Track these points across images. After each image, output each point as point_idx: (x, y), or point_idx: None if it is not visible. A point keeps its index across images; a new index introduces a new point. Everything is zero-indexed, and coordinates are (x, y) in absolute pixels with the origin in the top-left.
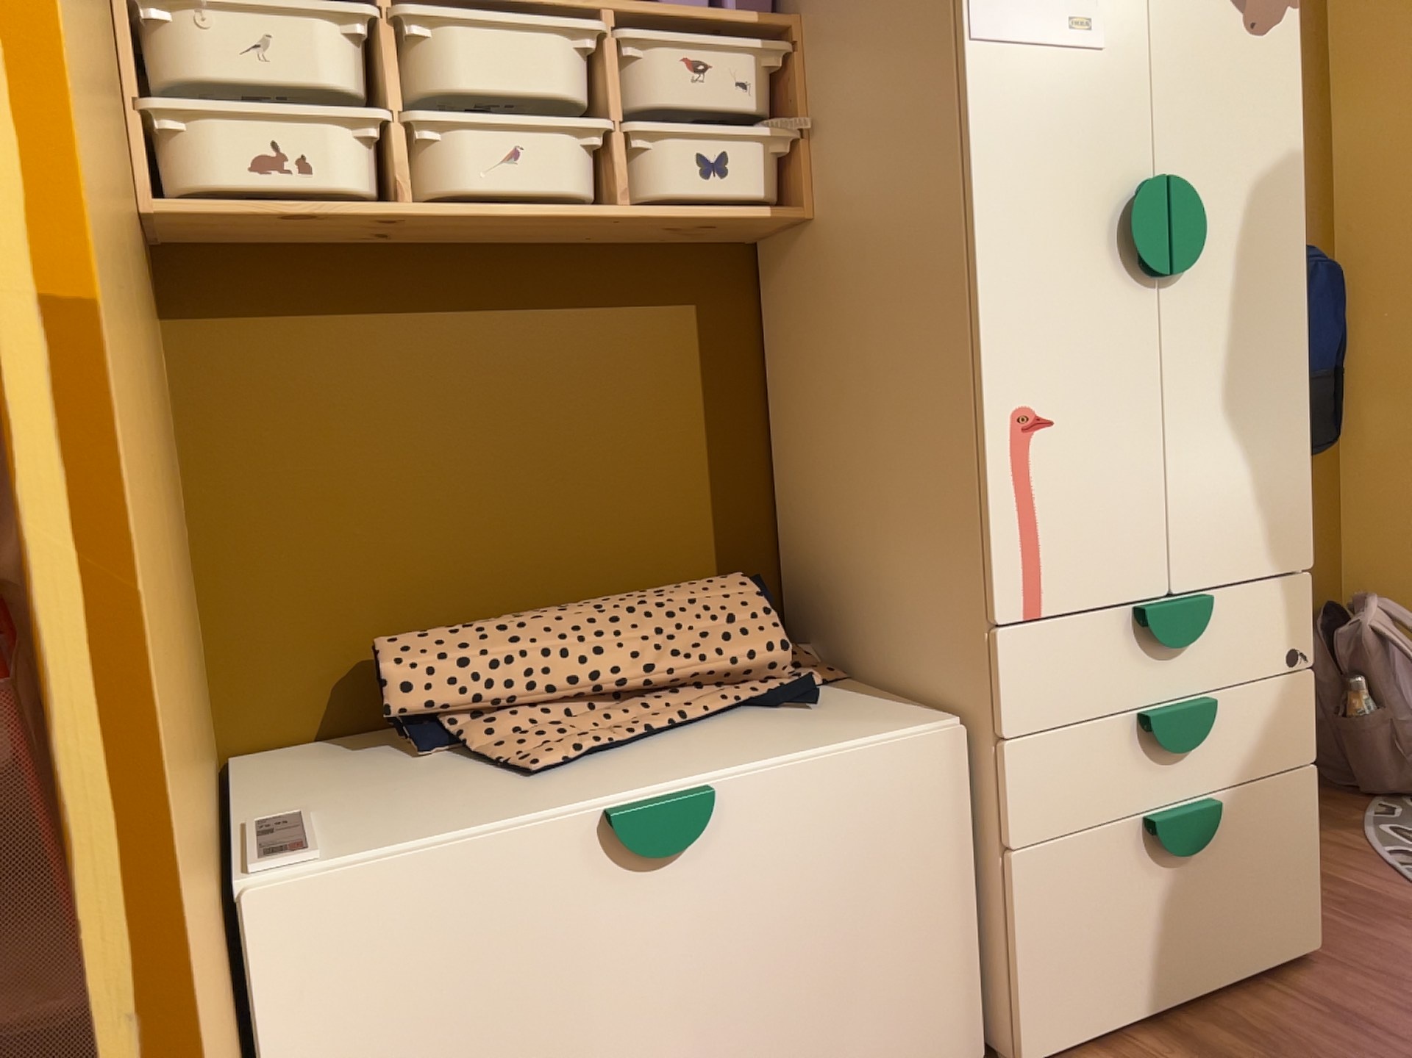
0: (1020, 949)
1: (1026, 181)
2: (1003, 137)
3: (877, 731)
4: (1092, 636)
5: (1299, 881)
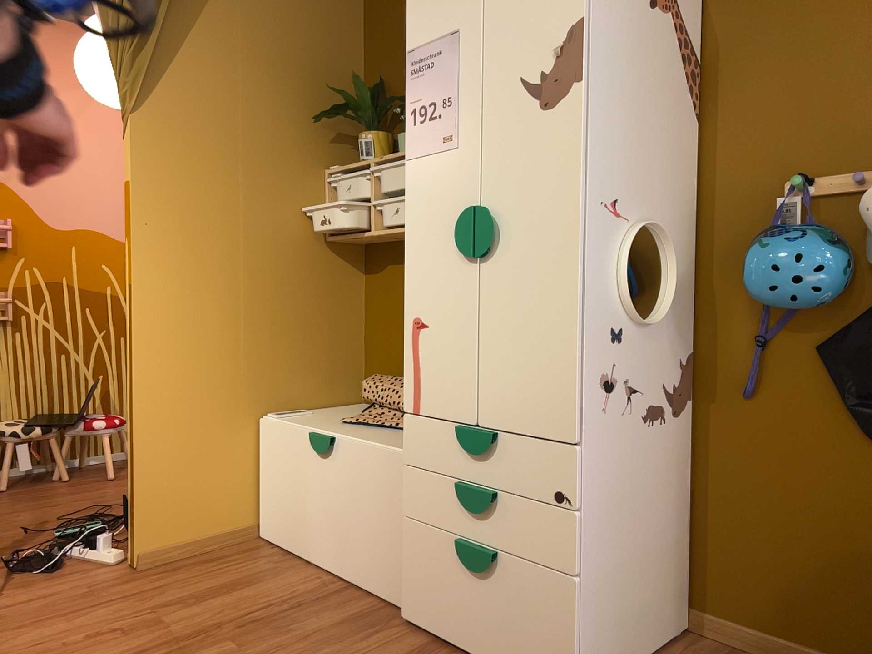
0: (402, 562)
1: (423, 215)
2: (415, 197)
3: (393, 445)
4: (439, 432)
5: (556, 649)
